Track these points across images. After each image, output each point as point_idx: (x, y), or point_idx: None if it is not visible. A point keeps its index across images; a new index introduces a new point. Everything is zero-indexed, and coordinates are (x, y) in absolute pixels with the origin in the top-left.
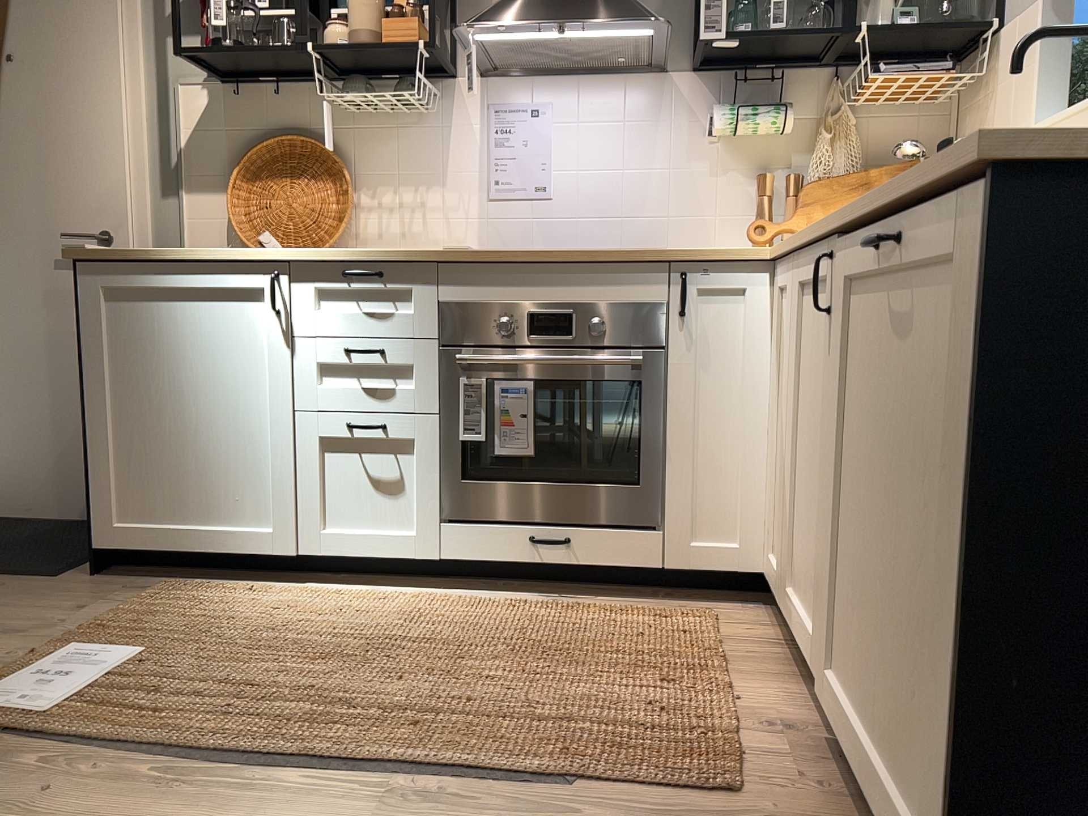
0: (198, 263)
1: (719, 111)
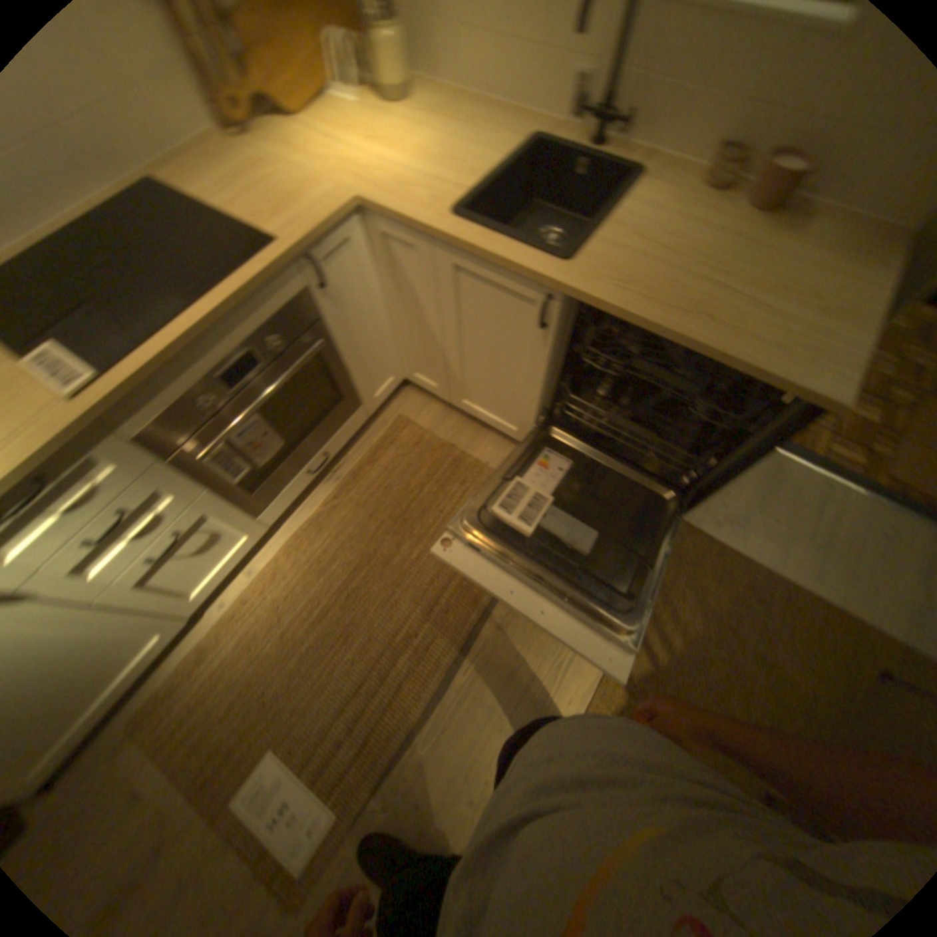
0: None
1: None
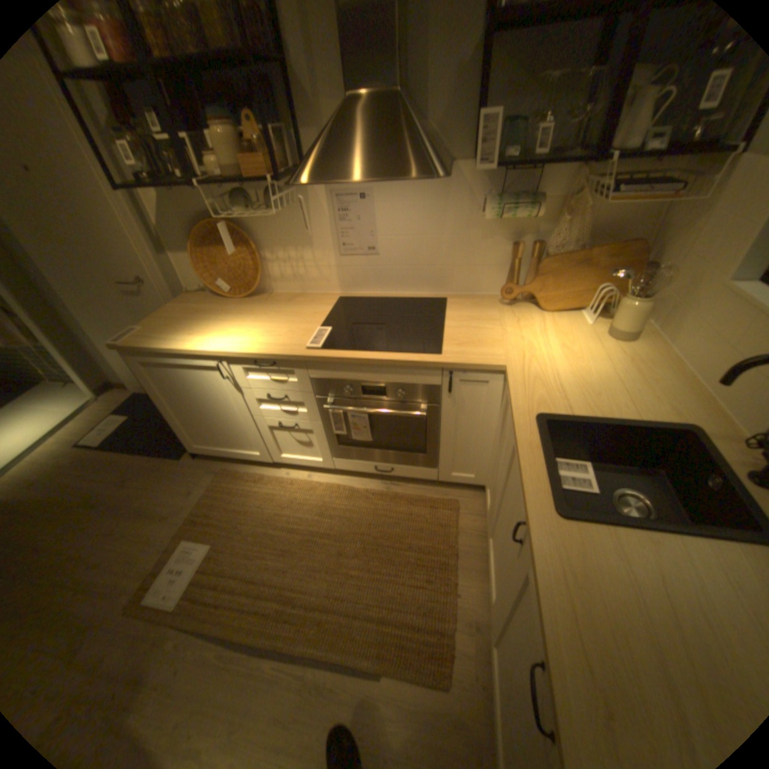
0: (176, 352)
1: (491, 204)
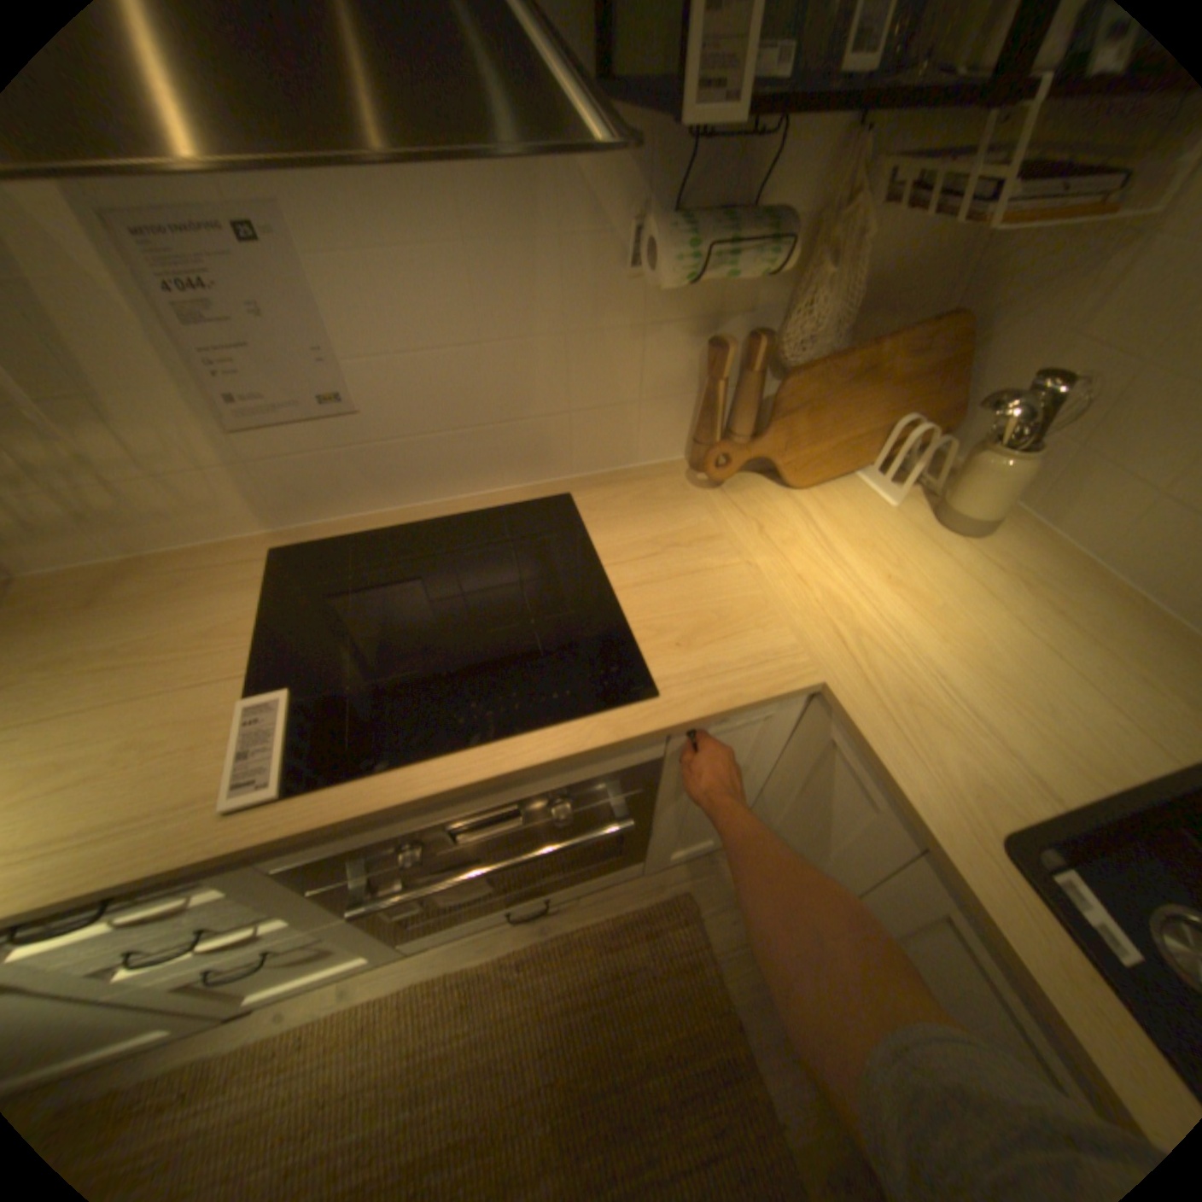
0: None
1: (673, 244)
